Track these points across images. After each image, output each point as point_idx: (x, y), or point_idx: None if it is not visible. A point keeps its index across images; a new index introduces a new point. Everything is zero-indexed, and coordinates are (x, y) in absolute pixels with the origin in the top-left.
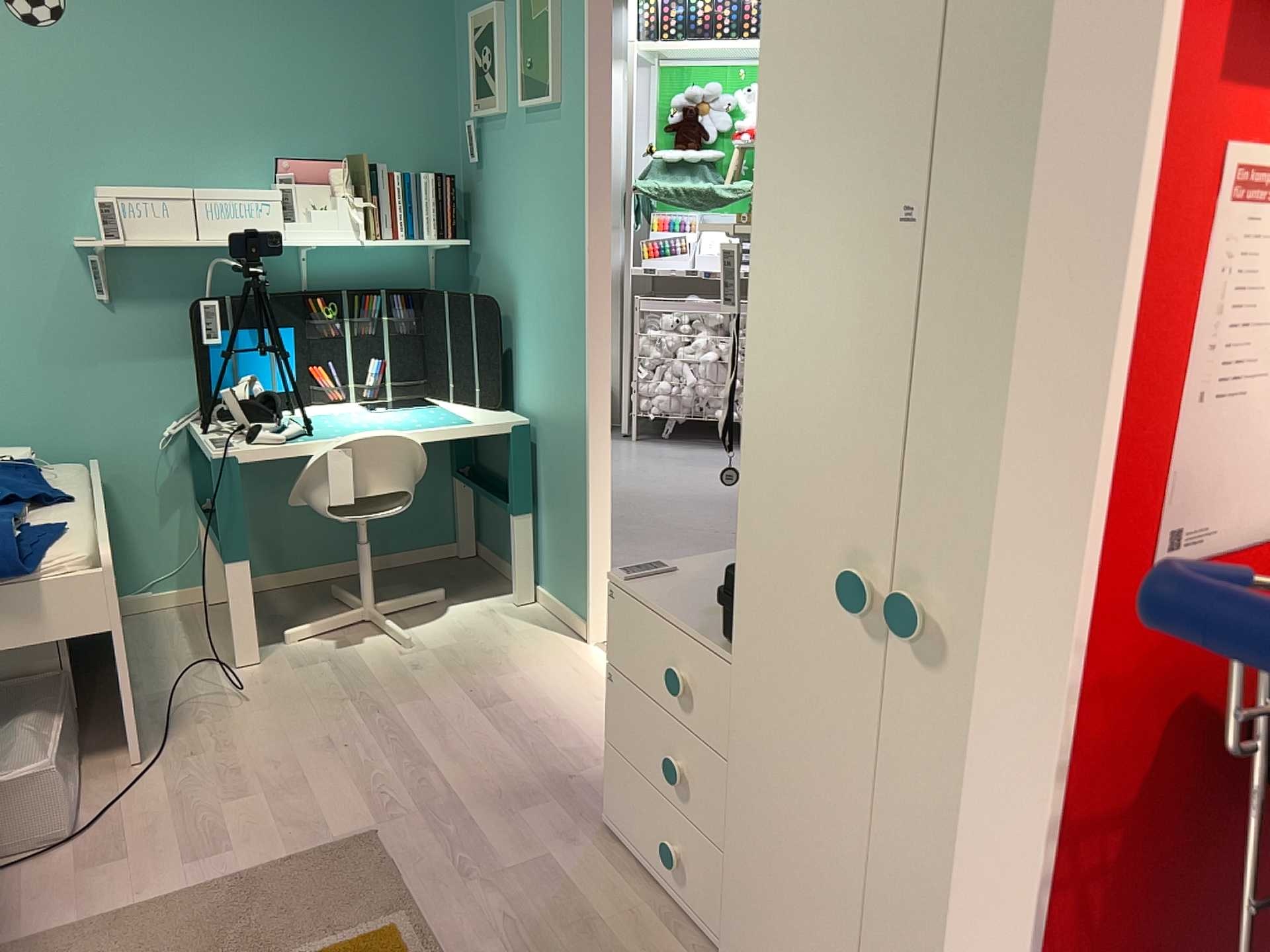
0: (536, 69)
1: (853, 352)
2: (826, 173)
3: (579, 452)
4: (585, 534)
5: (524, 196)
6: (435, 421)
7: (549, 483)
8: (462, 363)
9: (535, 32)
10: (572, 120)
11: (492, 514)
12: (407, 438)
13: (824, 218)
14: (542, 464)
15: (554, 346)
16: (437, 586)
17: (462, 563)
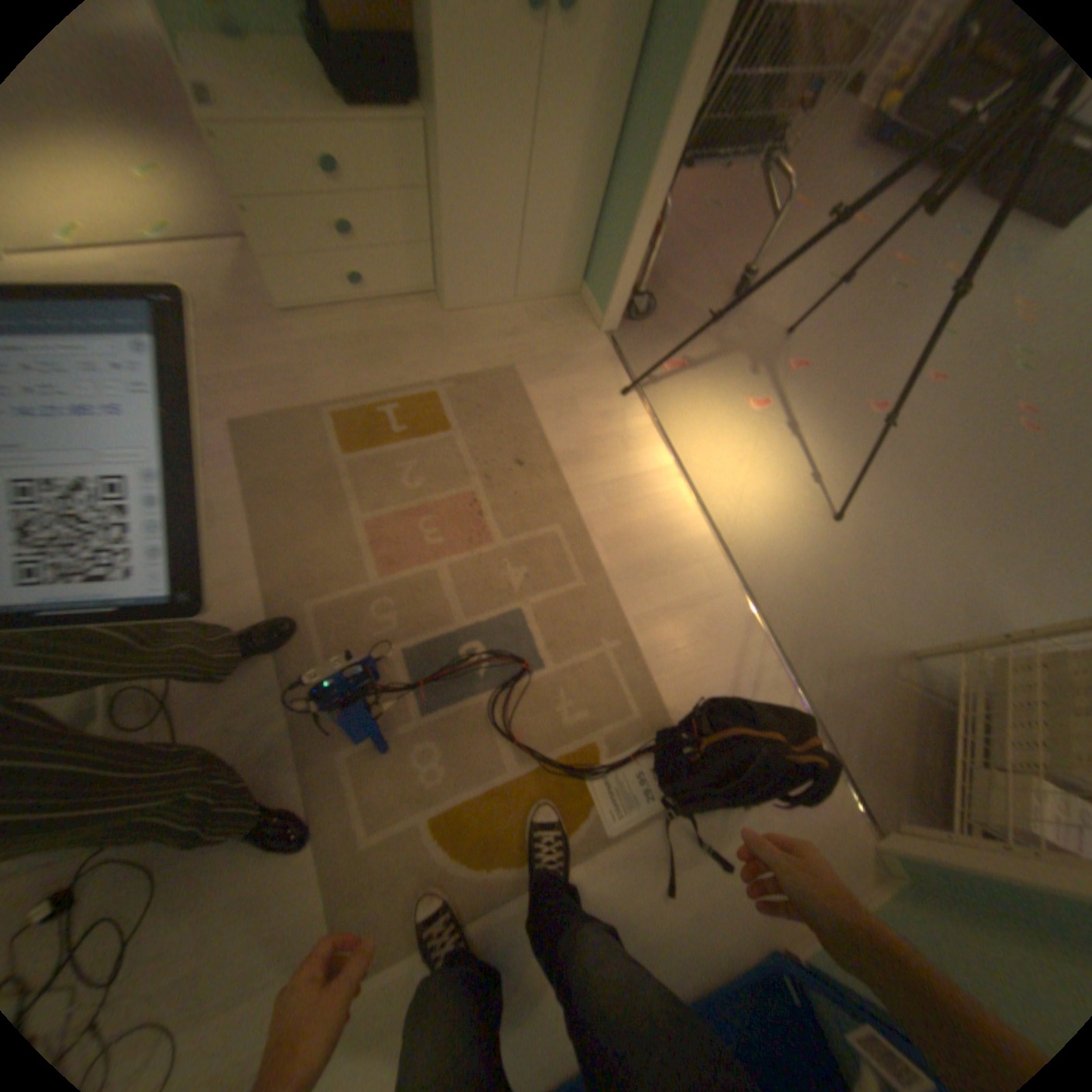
0: None
1: None
2: None
3: None
4: None
5: None
6: None
7: None
8: None
9: None
10: None
11: None
12: None
13: None
14: None
15: None
16: None
17: None
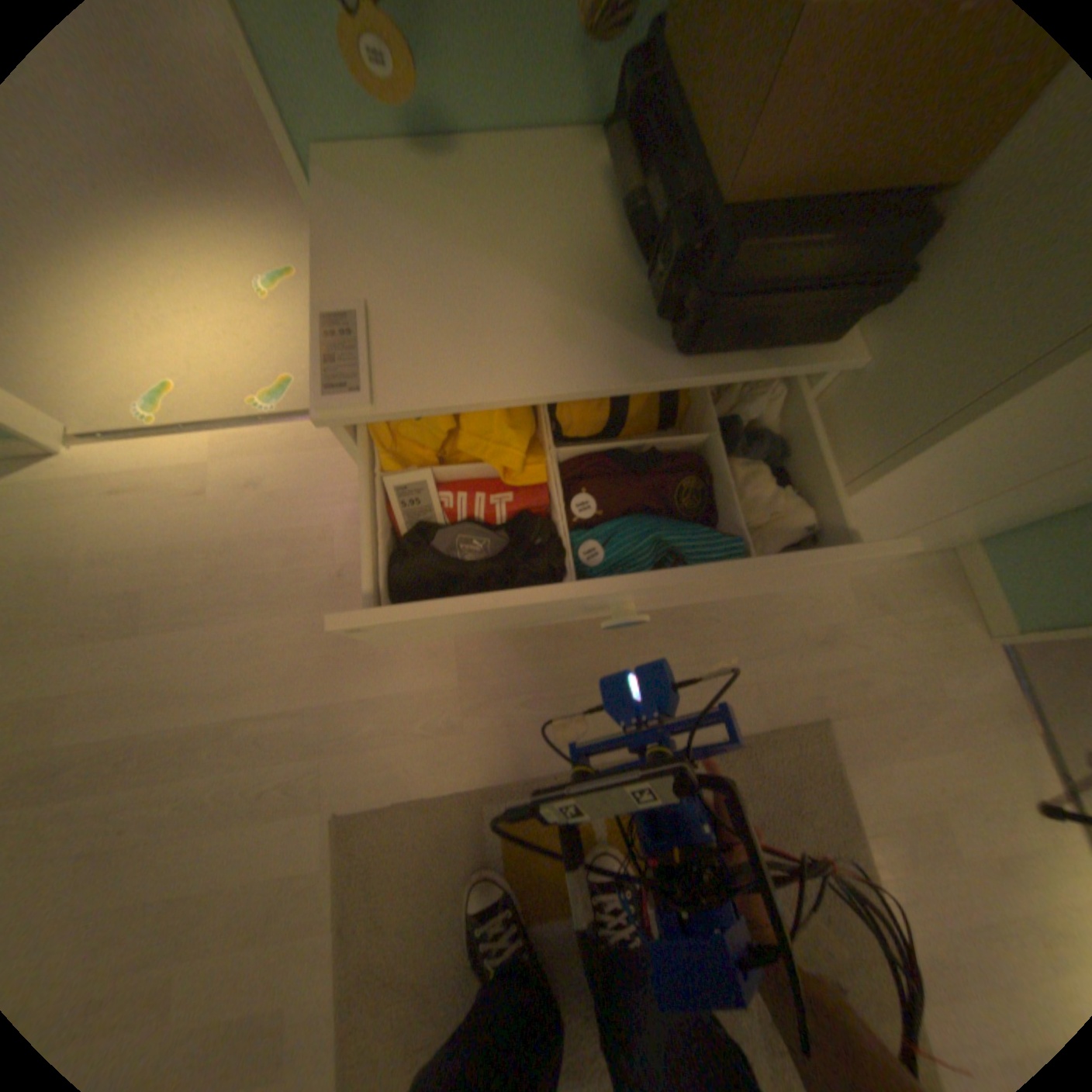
0: None
1: None
2: None
3: None
4: None
5: None
6: None
7: None
8: None
9: None
10: None
11: None
12: None
13: None
14: None
15: None
16: None
17: None
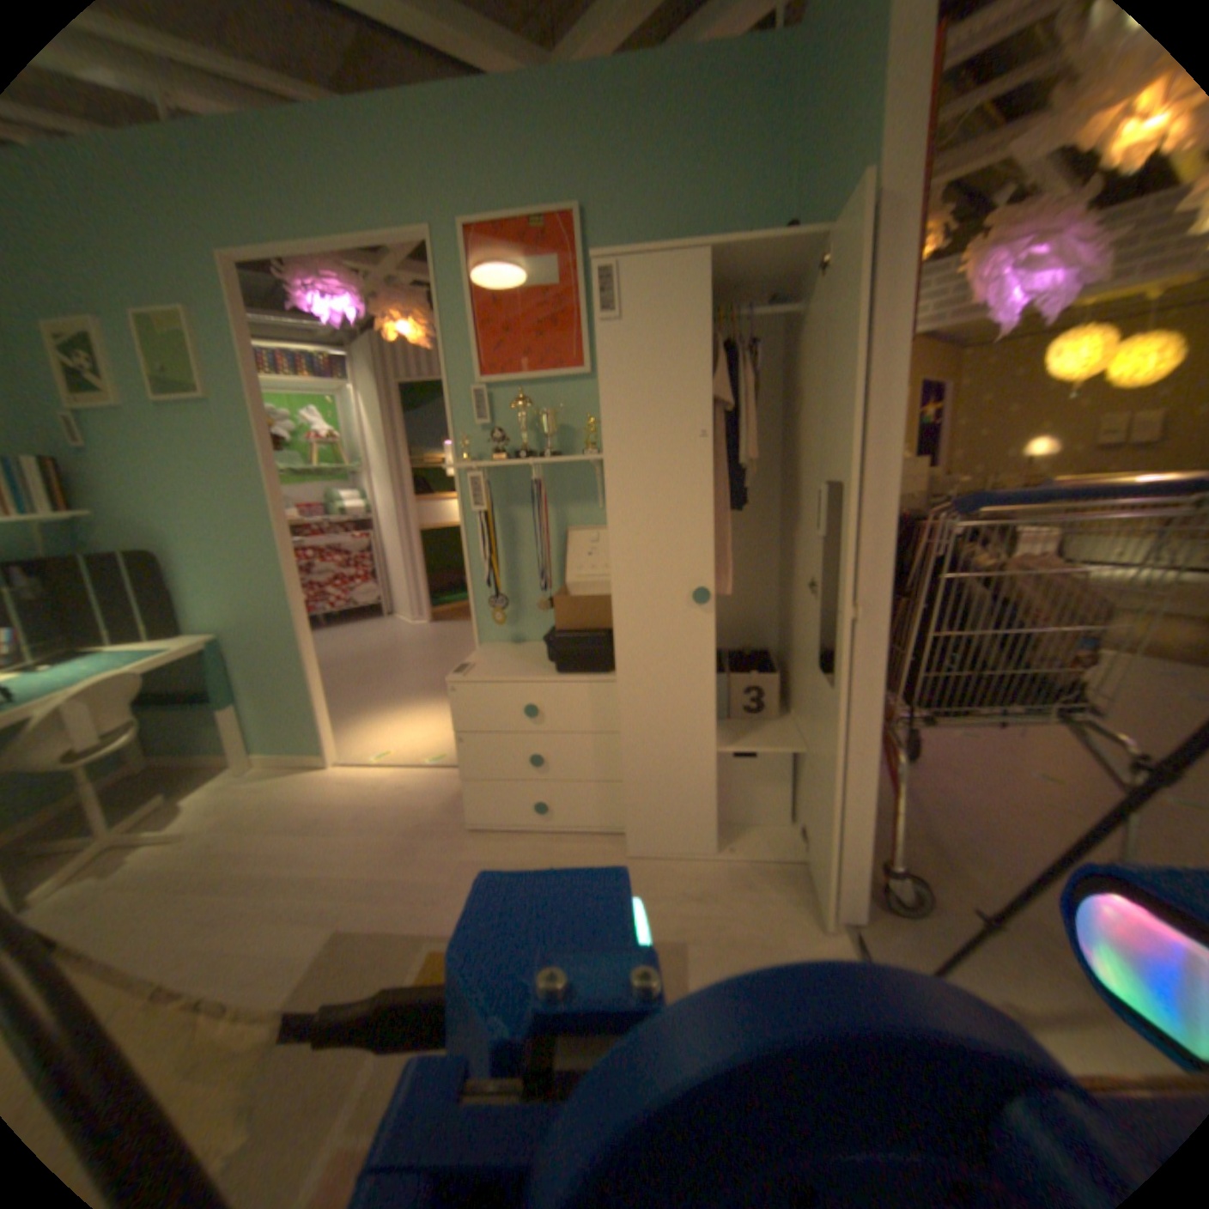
0: (169, 372)
1: (676, 500)
2: (650, 425)
3: (284, 643)
4: (304, 697)
5: (163, 470)
6: (127, 659)
7: (247, 676)
8: (114, 611)
9: (163, 344)
10: (225, 411)
11: (161, 727)
12: (123, 675)
13: (651, 445)
14: (232, 666)
15: (234, 576)
16: (138, 800)
17: (136, 778)
